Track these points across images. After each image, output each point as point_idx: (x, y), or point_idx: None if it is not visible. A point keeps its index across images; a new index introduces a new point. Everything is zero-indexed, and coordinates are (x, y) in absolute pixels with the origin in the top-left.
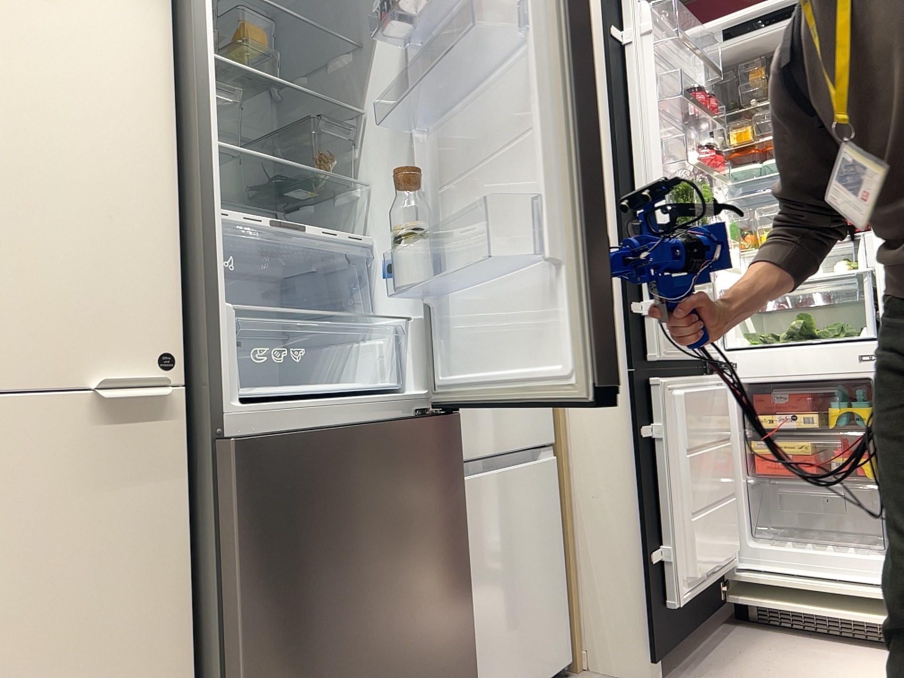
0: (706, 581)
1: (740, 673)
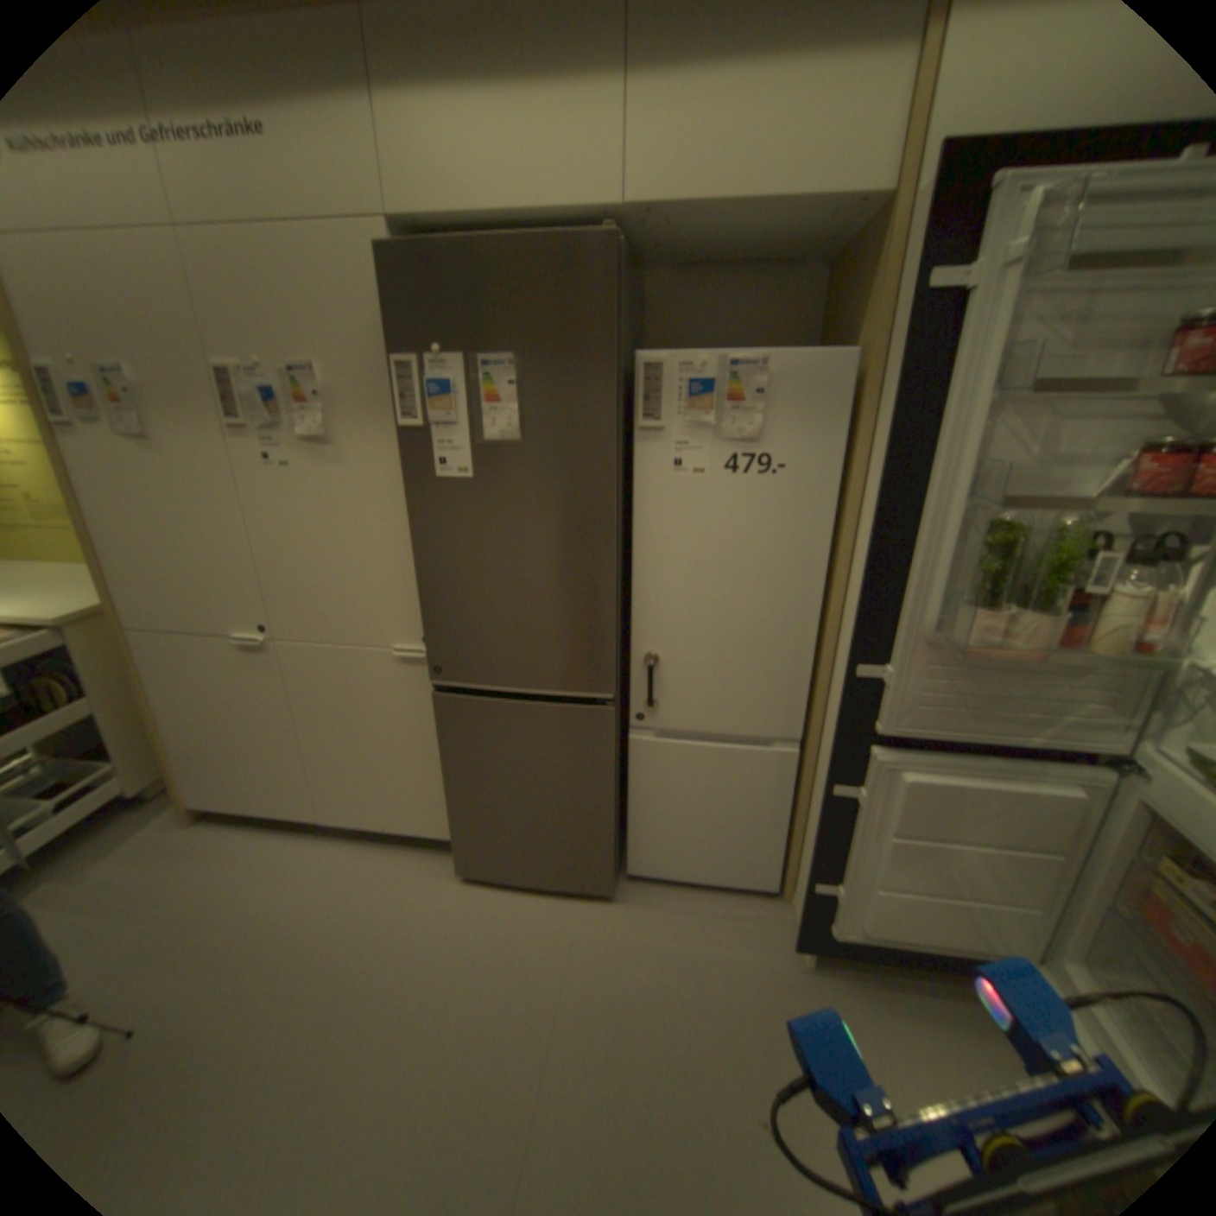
0: (908, 947)
1: (891, 1035)
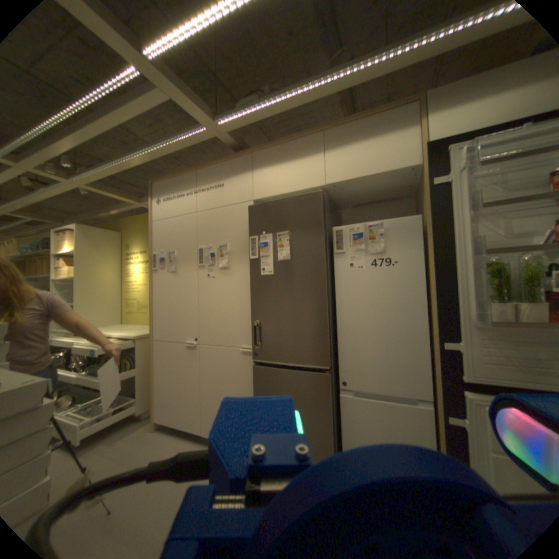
0: None
1: None
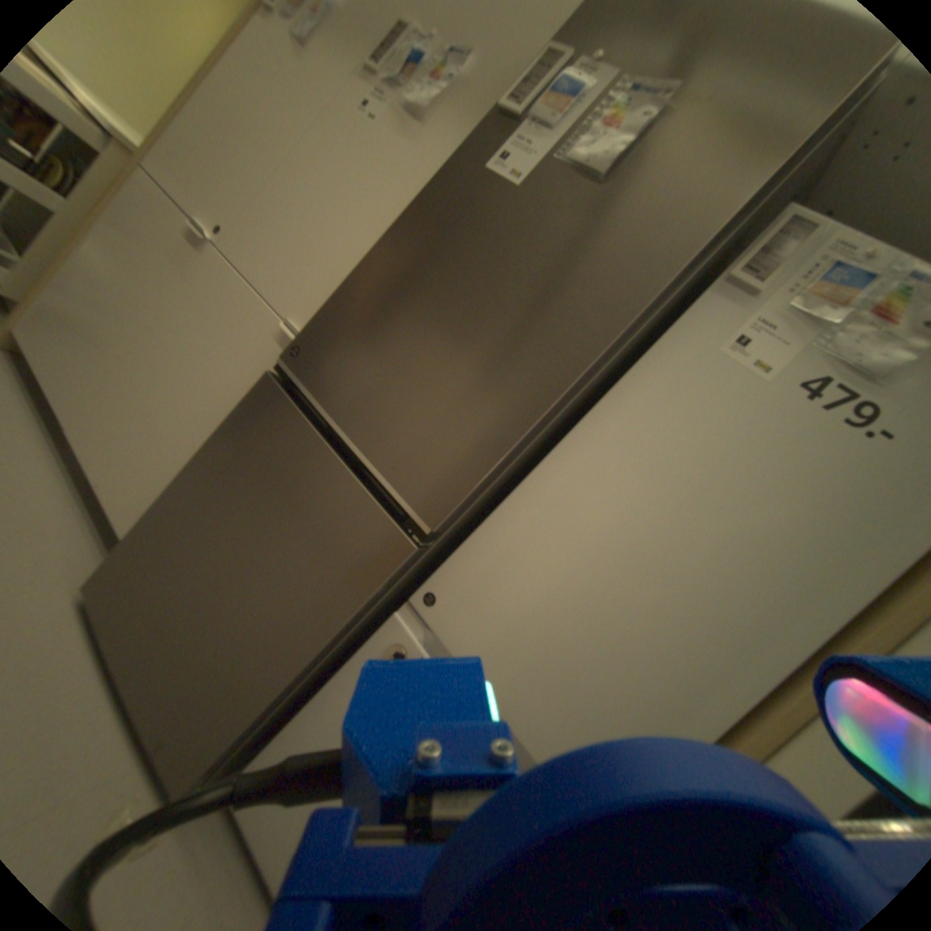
0: None
1: None
